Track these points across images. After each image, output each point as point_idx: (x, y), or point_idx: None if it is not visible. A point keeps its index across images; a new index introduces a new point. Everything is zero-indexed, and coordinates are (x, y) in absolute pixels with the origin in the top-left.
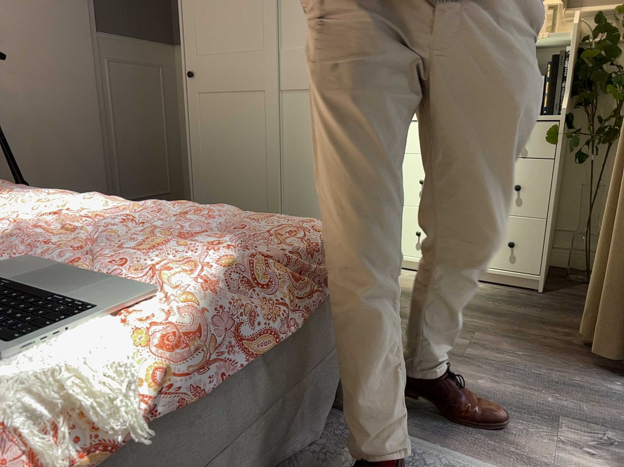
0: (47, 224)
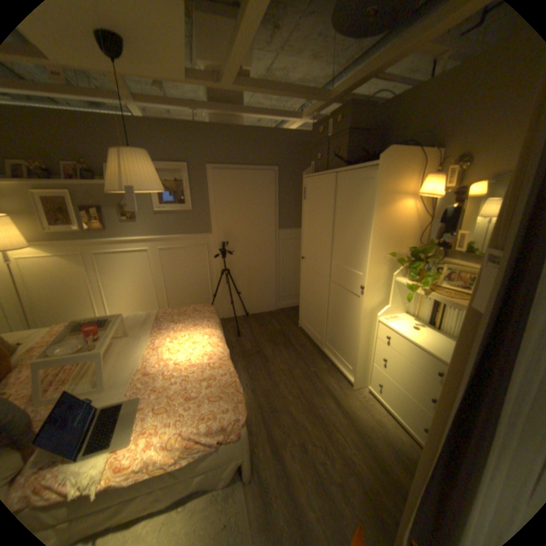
0: (176, 365)
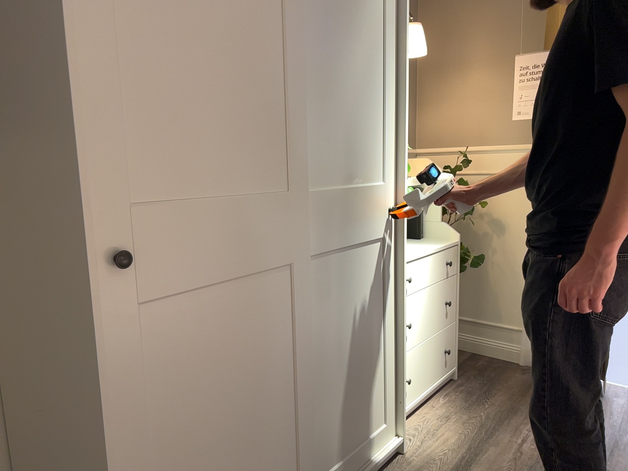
0: None
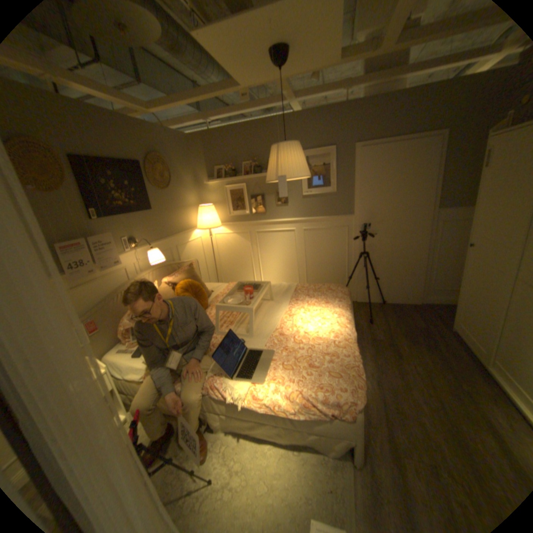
0: (305, 334)
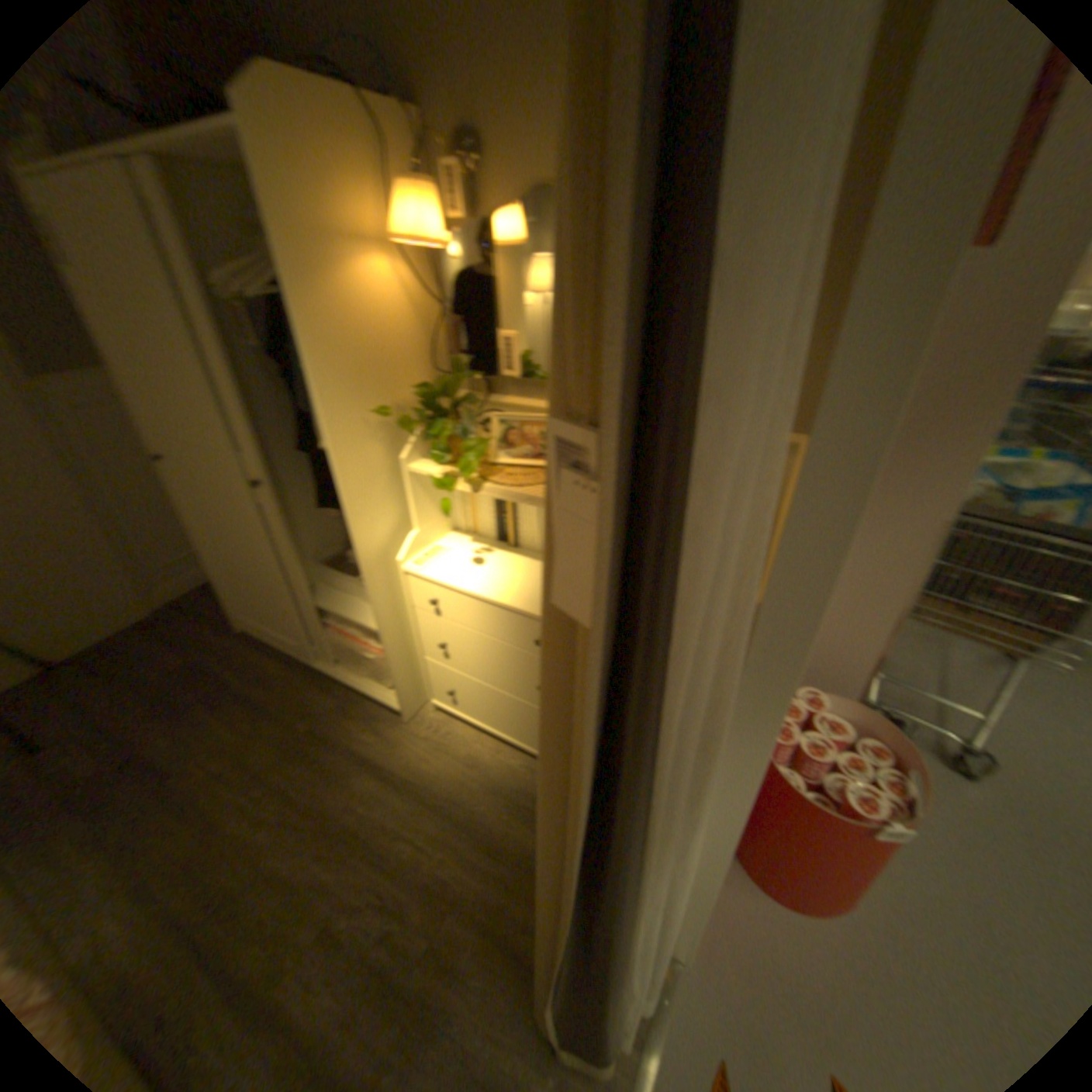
0: None
